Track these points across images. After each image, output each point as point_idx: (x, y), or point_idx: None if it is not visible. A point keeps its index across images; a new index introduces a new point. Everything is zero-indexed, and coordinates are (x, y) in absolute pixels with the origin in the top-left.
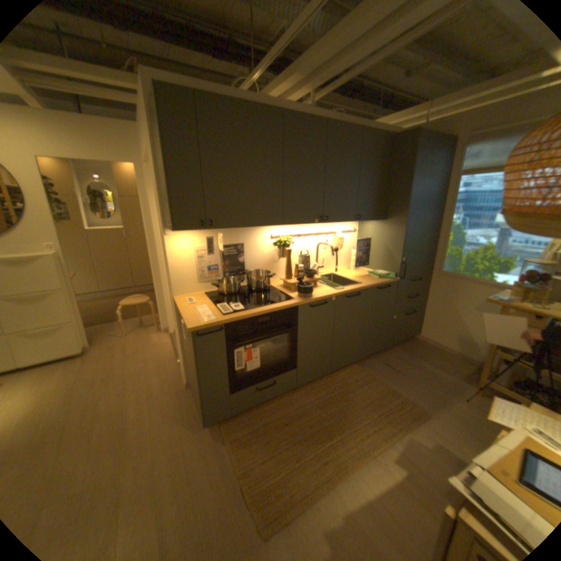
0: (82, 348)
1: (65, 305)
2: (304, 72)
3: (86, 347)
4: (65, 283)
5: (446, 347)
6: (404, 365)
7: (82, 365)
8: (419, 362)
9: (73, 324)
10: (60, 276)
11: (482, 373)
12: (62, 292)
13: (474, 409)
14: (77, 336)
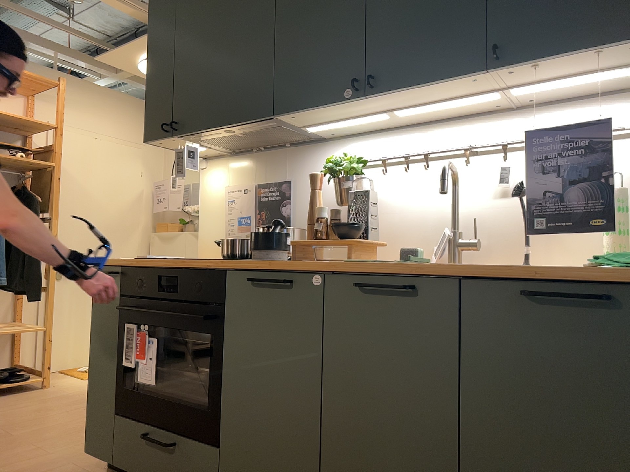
0: None
1: None
2: None
3: None
4: None
5: None
6: None
7: None
8: None
9: None
10: None
11: None
12: None
13: None
14: None
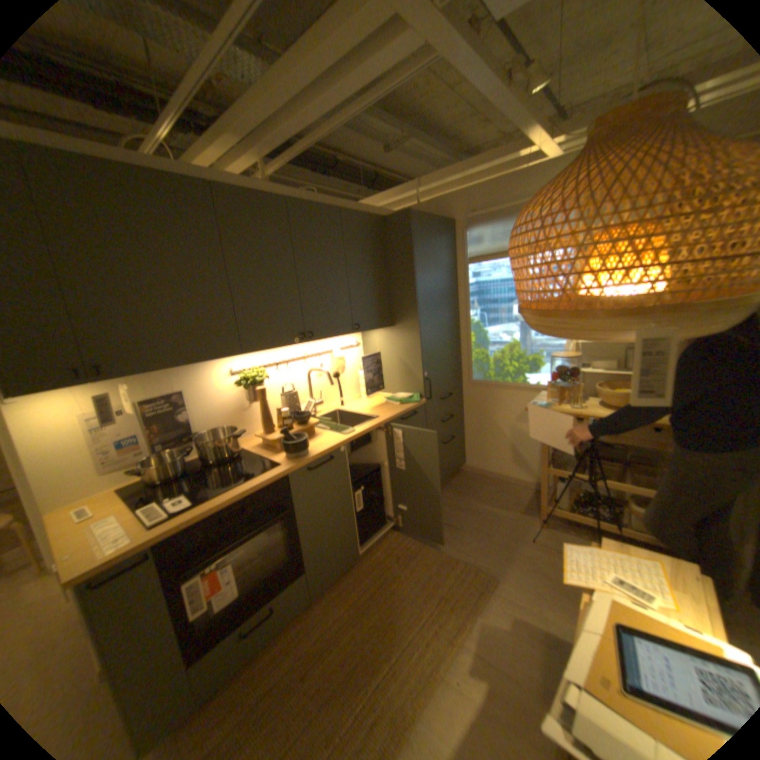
0: None
1: None
2: (240, 133)
3: None
4: None
5: (497, 474)
6: (455, 514)
7: None
8: (471, 503)
9: None
10: None
11: (540, 497)
12: None
13: (543, 550)
14: None
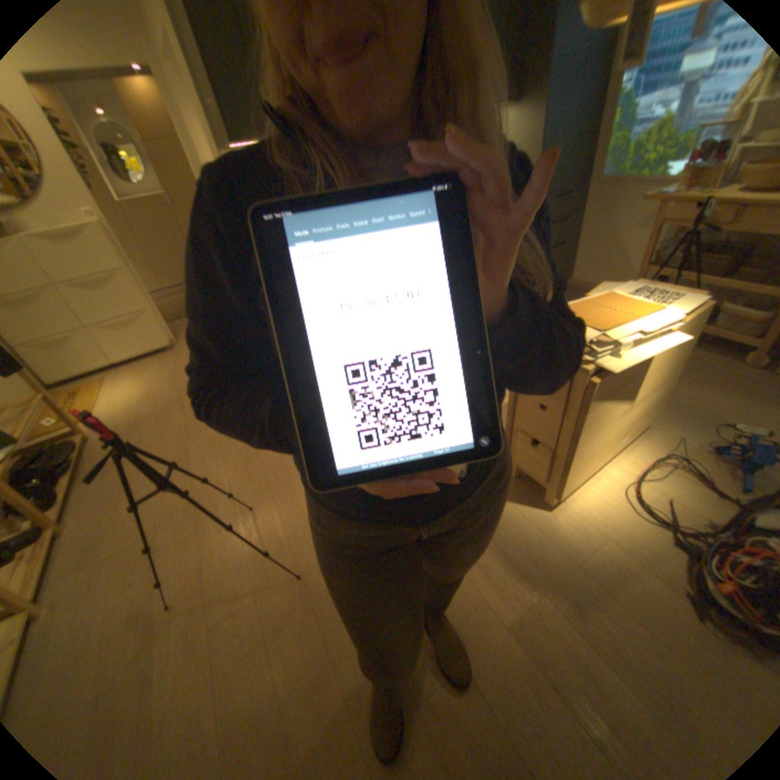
0: (169, 341)
1: (133, 287)
2: None
3: (172, 339)
4: (122, 262)
5: None
6: None
7: (175, 356)
8: None
9: (150, 311)
10: (115, 252)
11: None
12: (123, 271)
13: None
14: (158, 326)
